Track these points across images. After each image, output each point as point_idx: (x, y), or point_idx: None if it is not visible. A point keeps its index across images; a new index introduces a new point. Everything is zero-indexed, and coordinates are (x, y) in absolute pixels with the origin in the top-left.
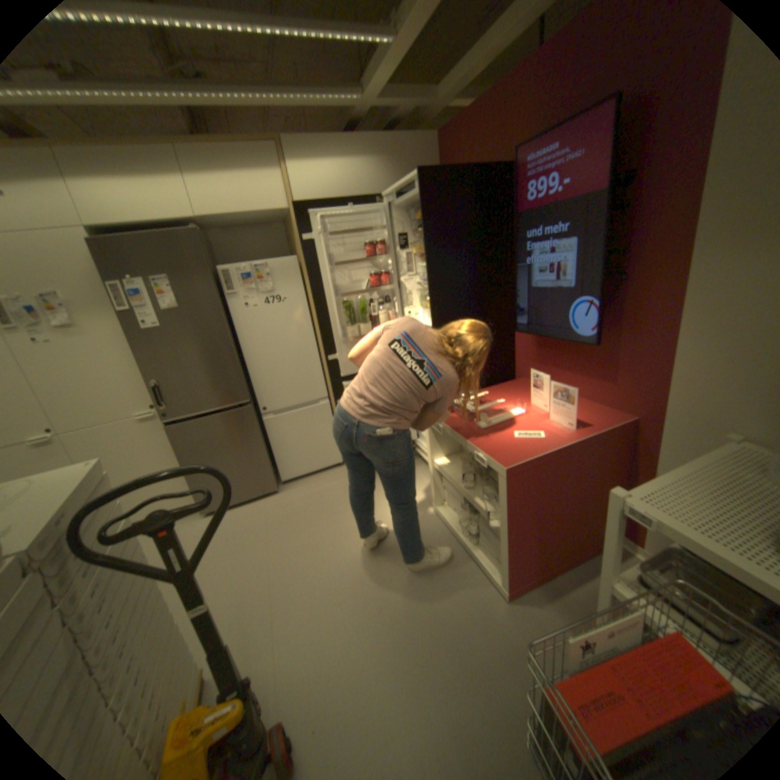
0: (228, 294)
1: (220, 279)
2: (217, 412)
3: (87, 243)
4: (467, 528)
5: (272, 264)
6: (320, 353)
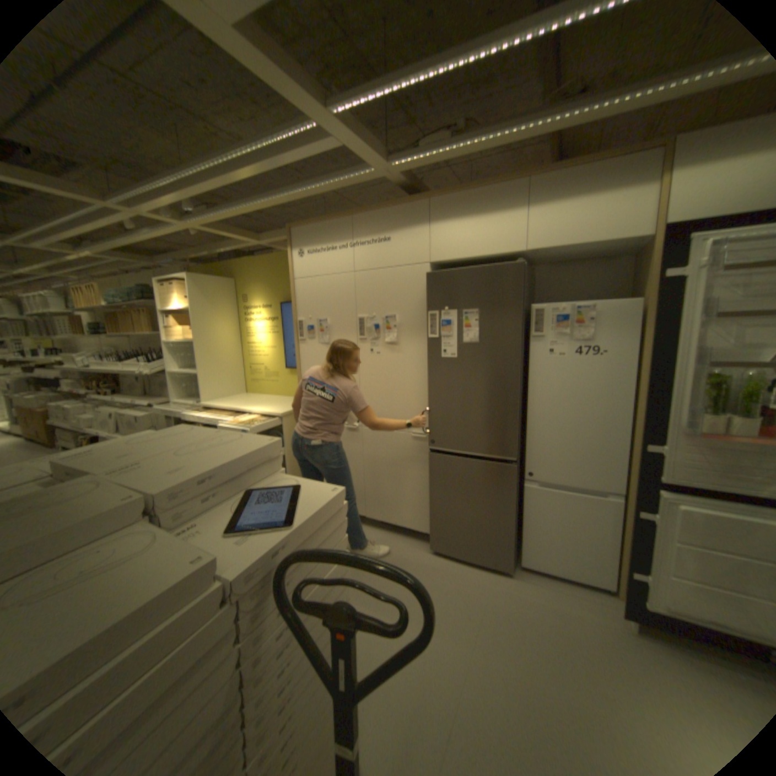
0: (534, 335)
1: (531, 318)
2: (479, 458)
3: (427, 277)
4: None
5: (602, 306)
6: (635, 433)
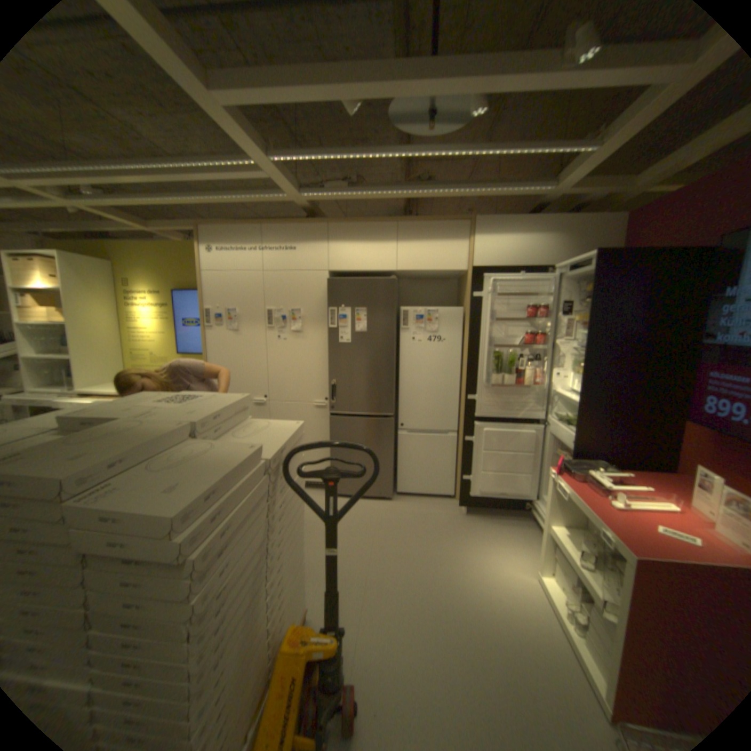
0: (402, 328)
1: (400, 317)
2: (367, 417)
3: (326, 282)
4: (576, 616)
5: (441, 311)
6: (461, 391)
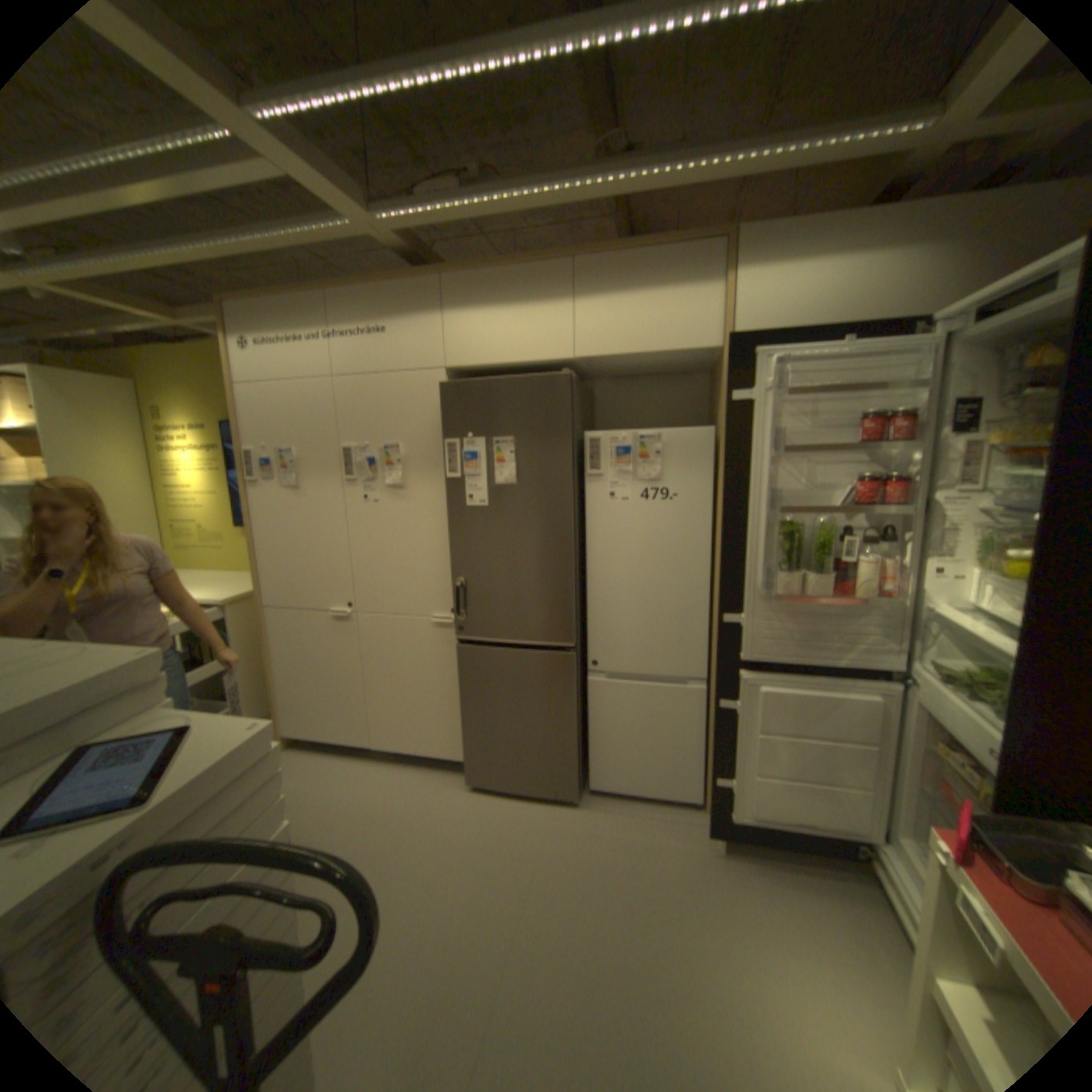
0: (589, 474)
1: (586, 451)
2: (526, 647)
3: (443, 389)
4: None
5: (668, 436)
6: (714, 598)
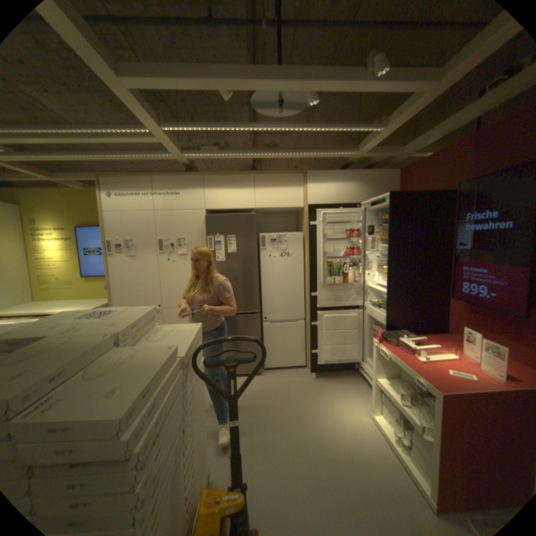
0: (261, 248)
1: (259, 240)
2: (240, 314)
3: (204, 217)
4: (400, 441)
5: (288, 235)
6: (305, 290)
